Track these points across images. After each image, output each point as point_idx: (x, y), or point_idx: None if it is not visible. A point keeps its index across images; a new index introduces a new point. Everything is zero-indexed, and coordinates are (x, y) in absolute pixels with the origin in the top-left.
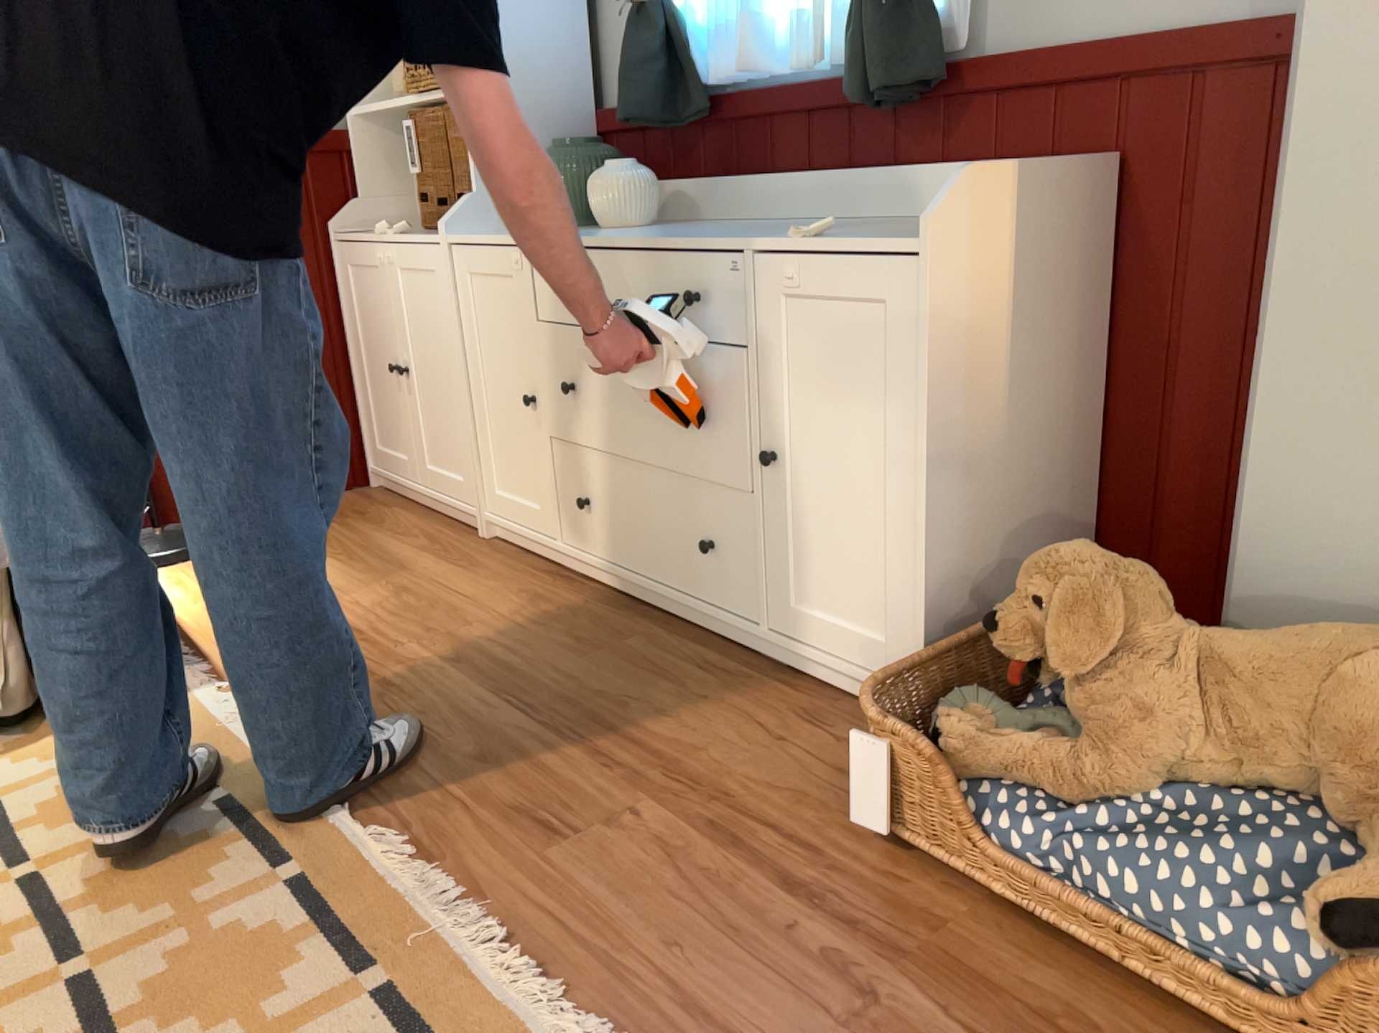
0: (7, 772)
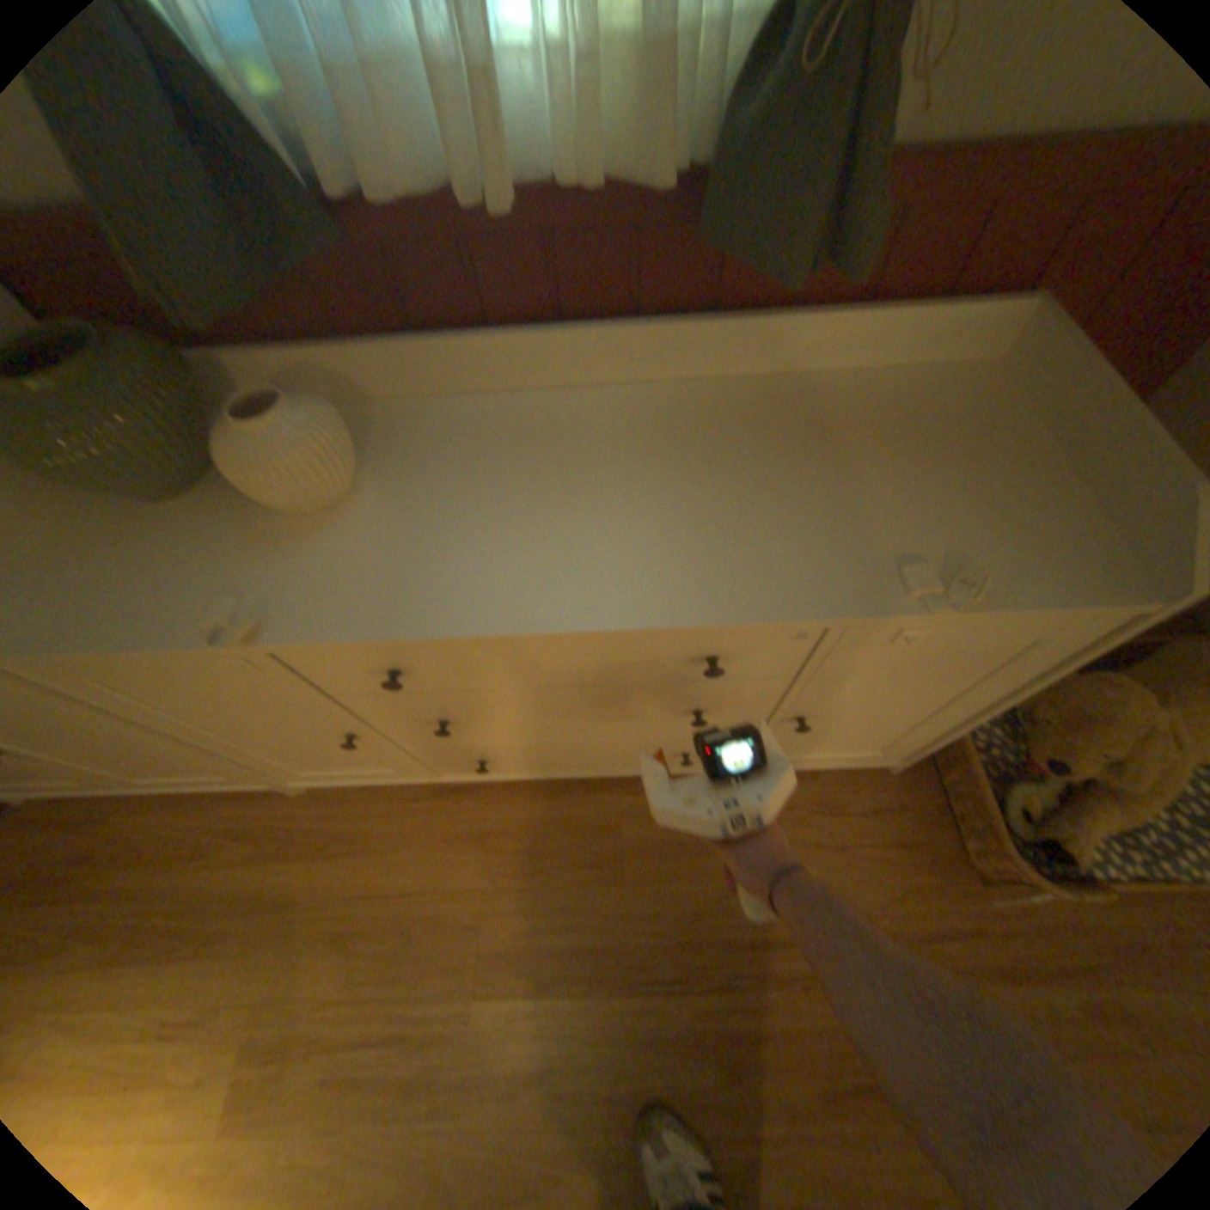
0: None
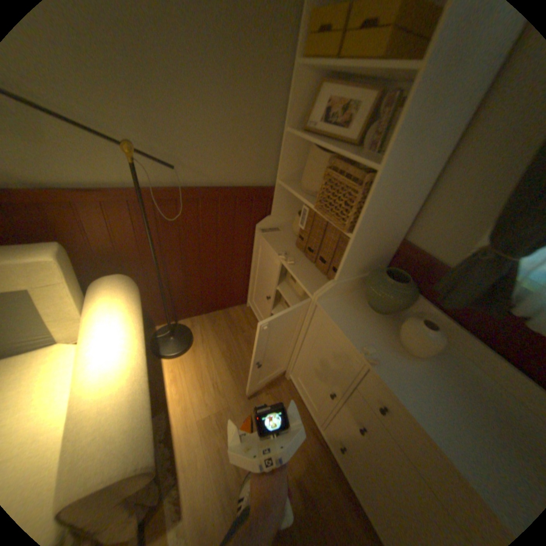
0: None
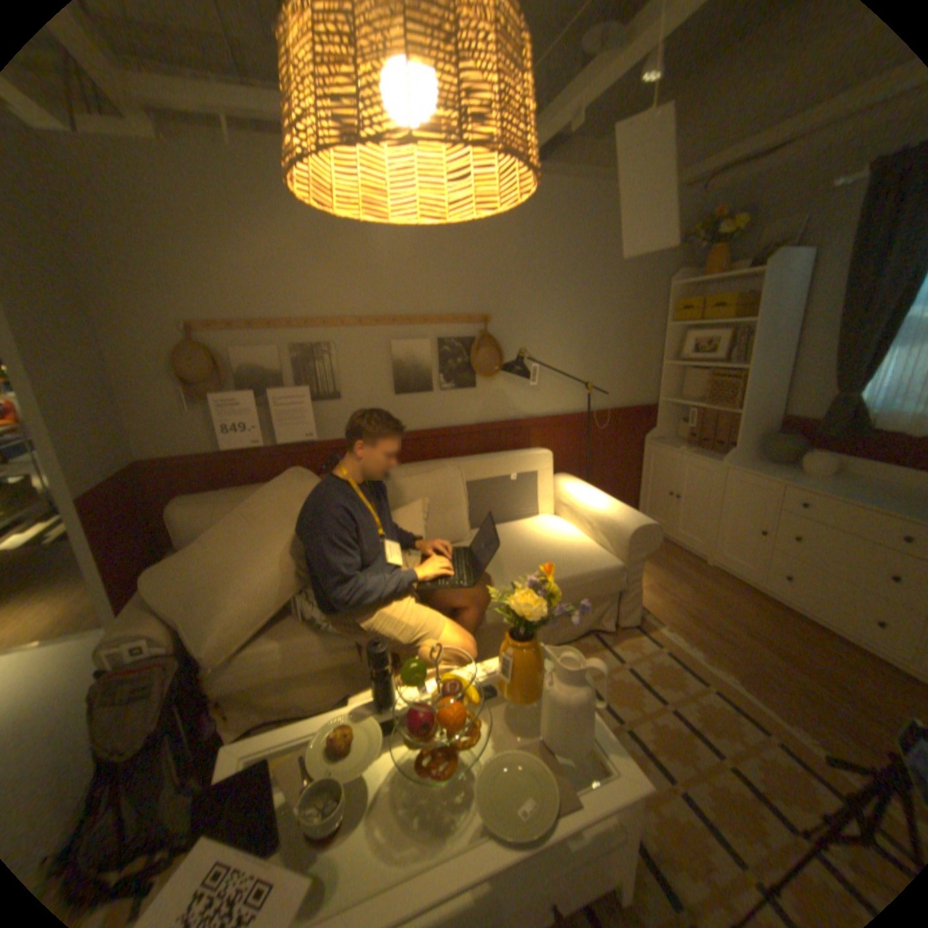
0: (622, 655)
